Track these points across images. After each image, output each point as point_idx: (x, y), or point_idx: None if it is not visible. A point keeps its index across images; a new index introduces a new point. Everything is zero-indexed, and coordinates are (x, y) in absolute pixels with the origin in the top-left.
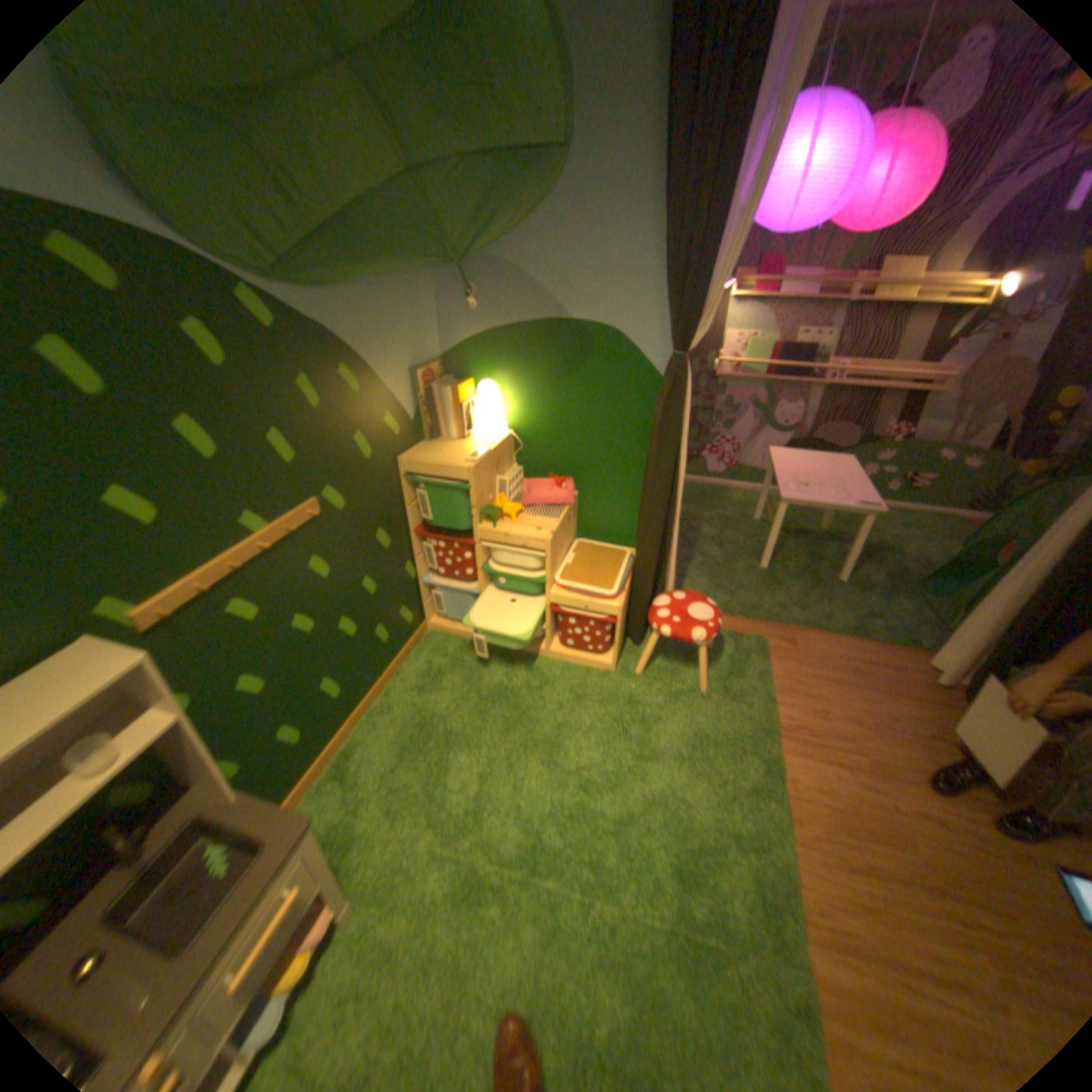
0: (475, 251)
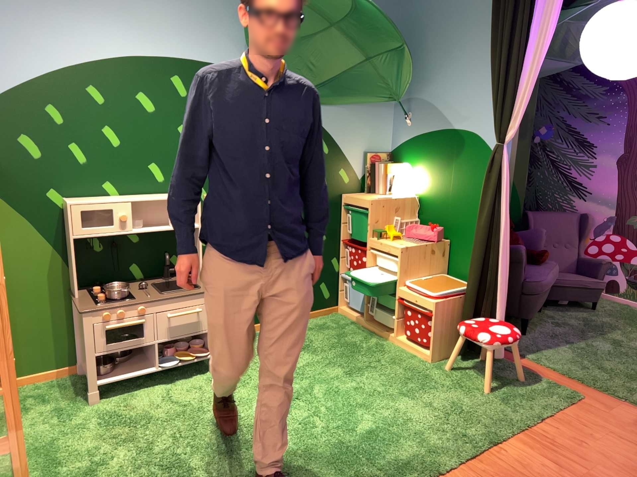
0: (413, 95)
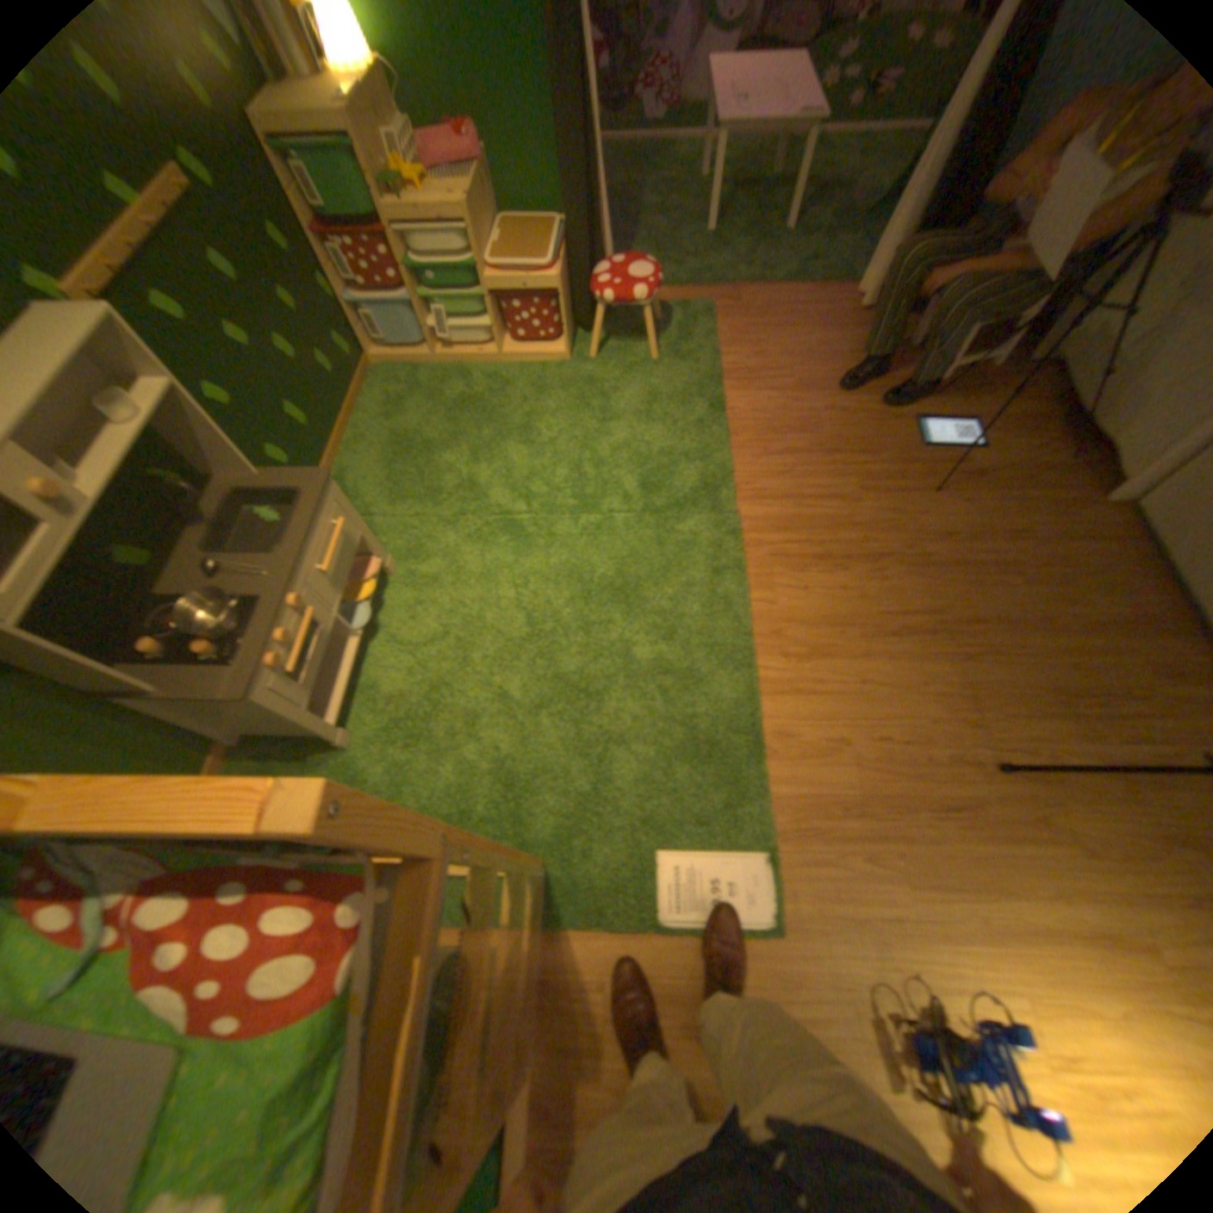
0: None
